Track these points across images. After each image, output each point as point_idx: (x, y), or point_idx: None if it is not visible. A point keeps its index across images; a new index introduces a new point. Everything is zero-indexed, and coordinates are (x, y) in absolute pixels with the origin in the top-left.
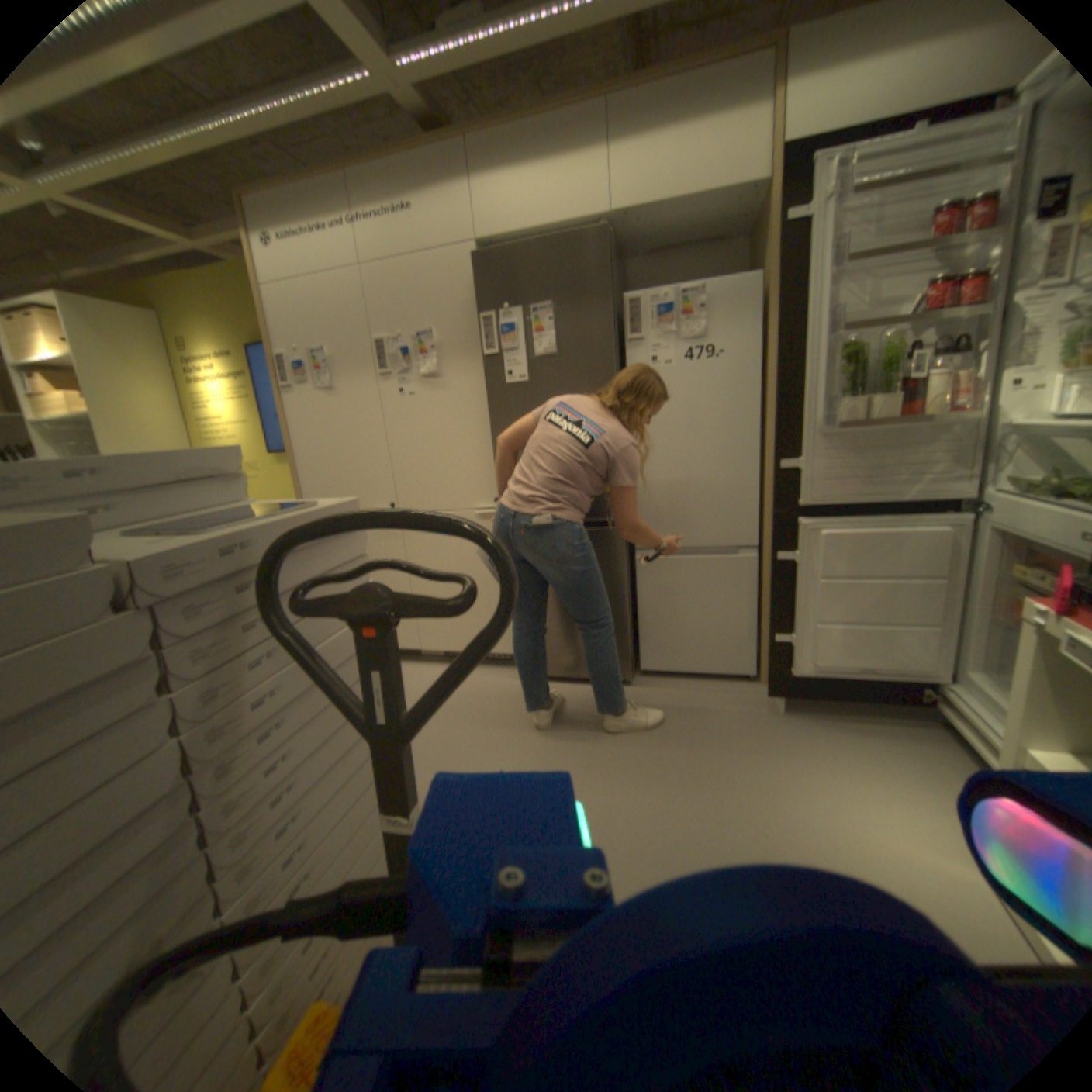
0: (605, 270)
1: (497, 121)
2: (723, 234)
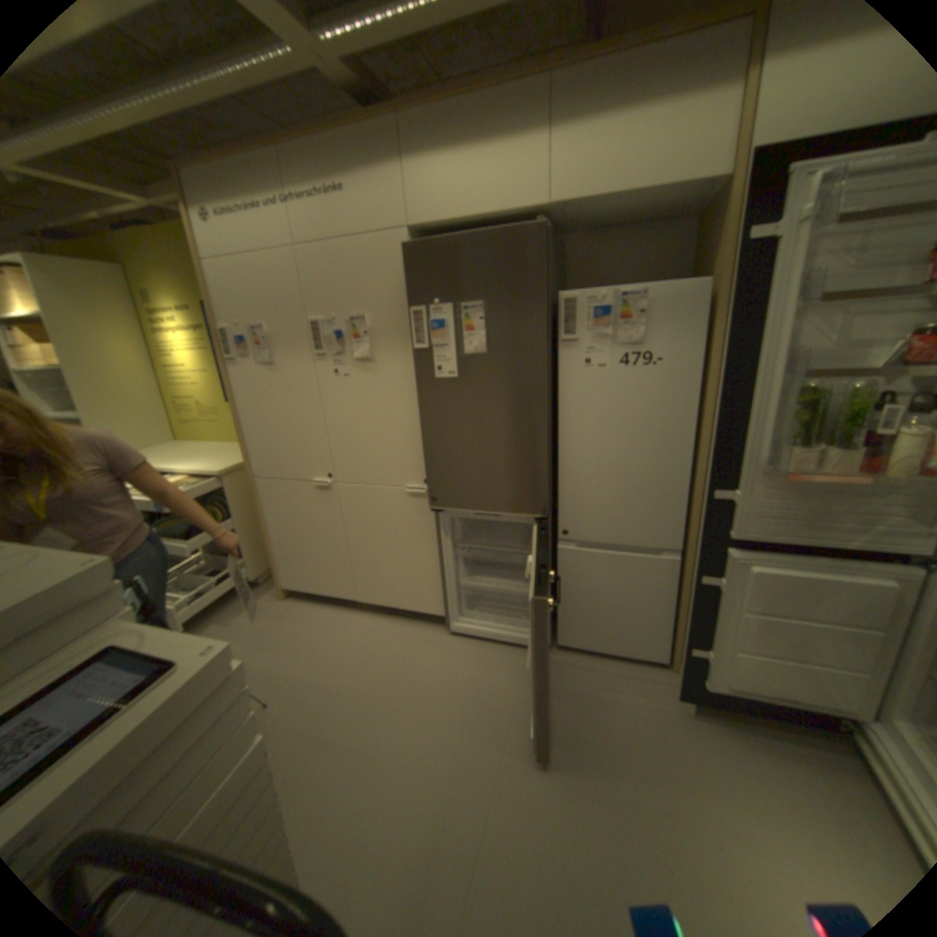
0: (540, 271)
1: (431, 98)
2: (671, 216)
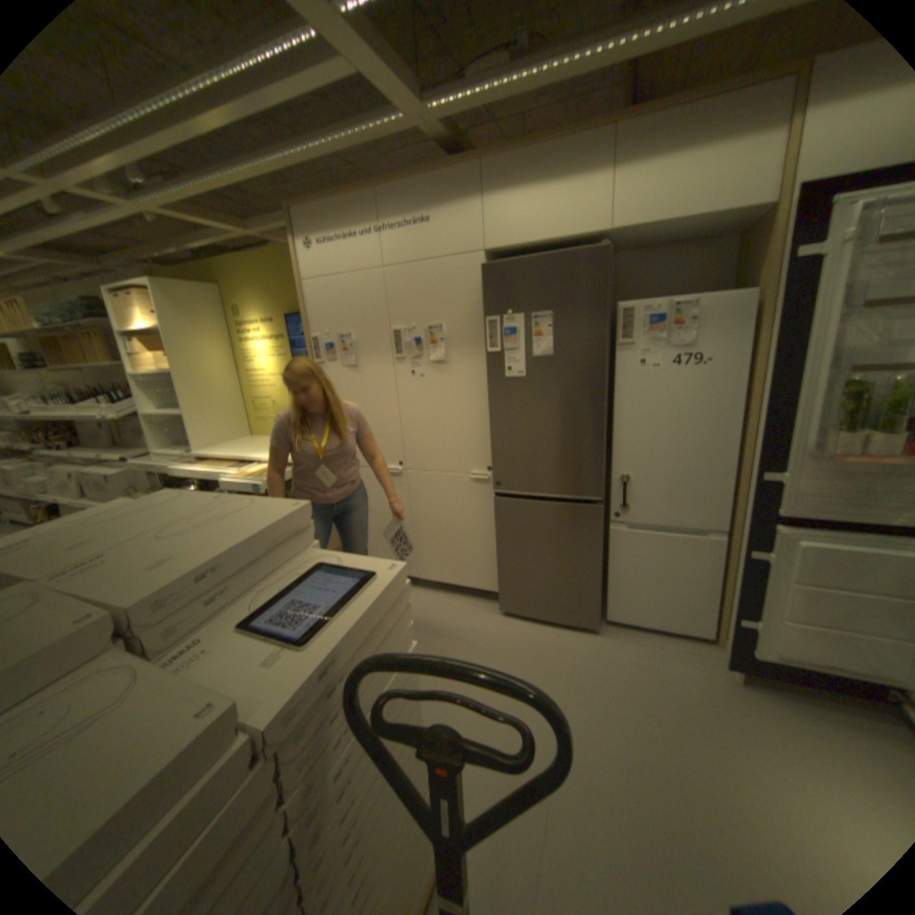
0: (604, 286)
1: (513, 147)
2: (715, 235)
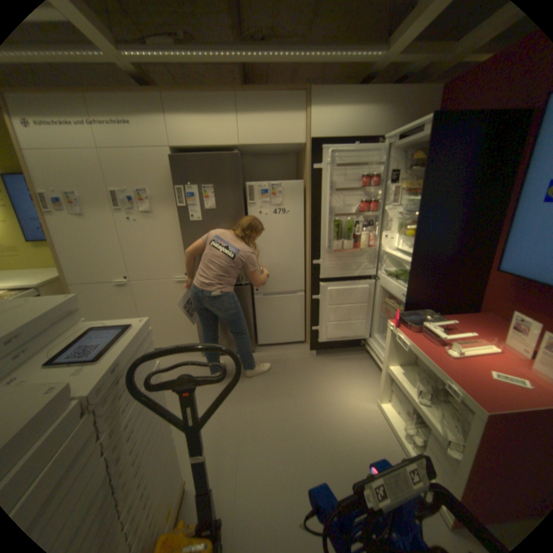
0: (238, 174)
1: (180, 91)
2: (286, 154)
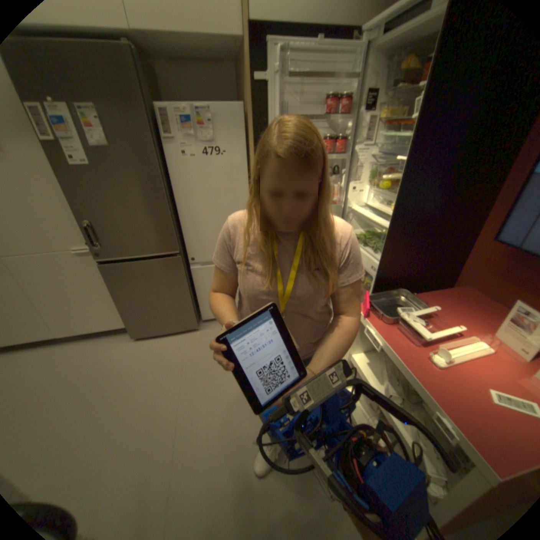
0: (135, 84)
1: None
2: (219, 59)
